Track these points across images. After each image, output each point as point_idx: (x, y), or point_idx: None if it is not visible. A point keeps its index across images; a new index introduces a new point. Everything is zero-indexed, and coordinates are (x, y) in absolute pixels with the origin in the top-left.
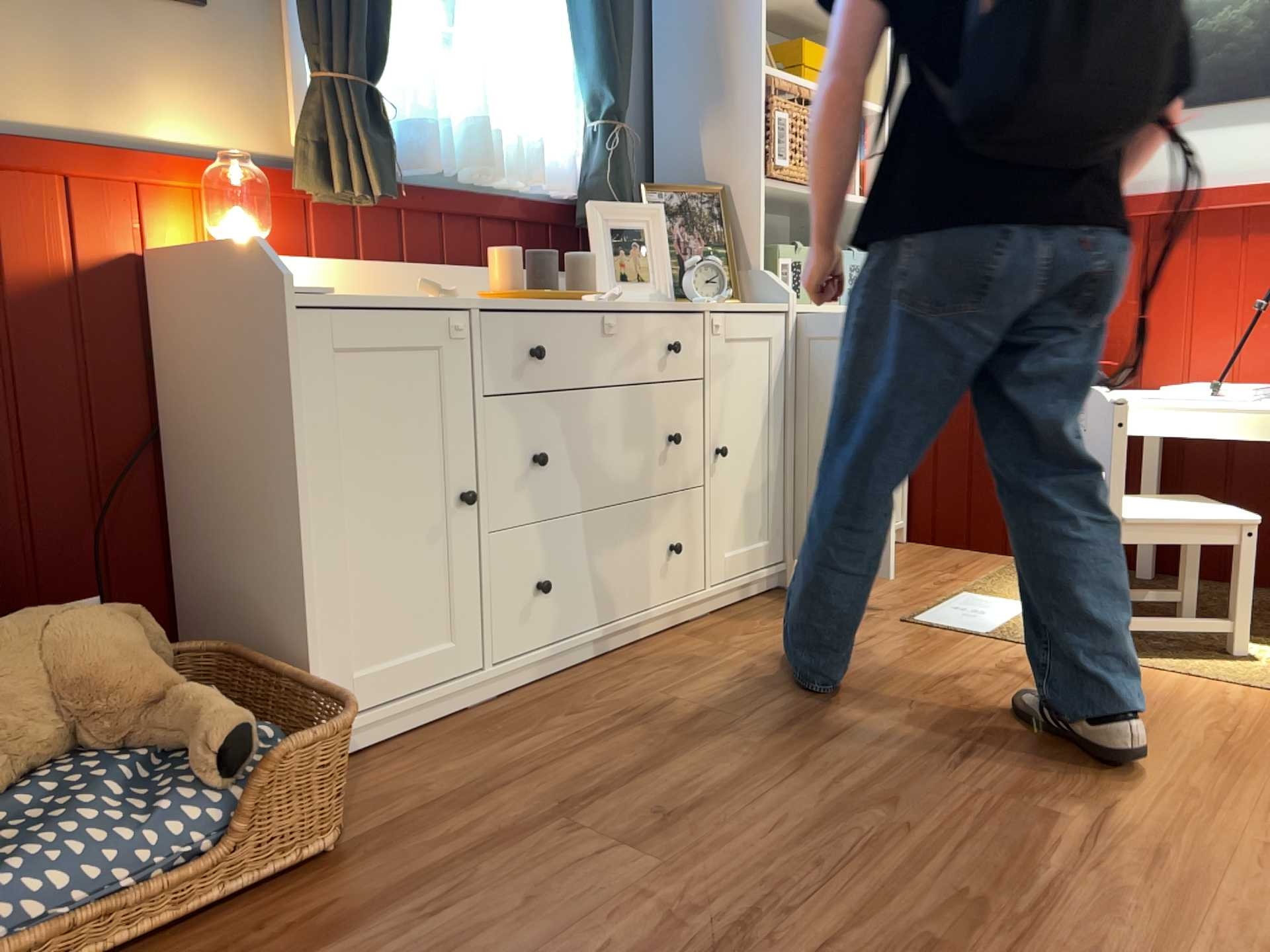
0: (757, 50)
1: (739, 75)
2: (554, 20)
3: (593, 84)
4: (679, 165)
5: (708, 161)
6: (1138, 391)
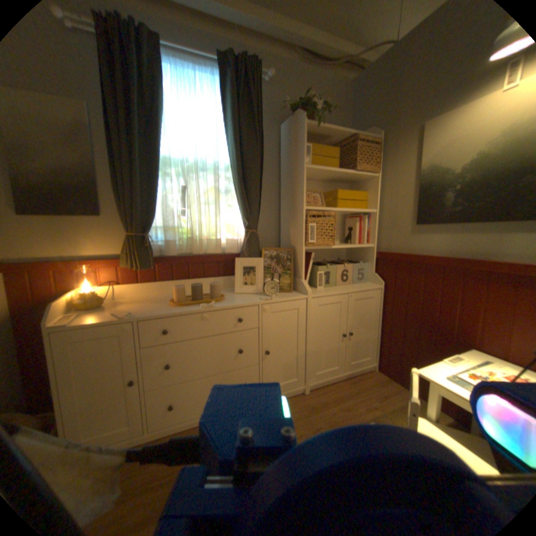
0: (302, 201)
1: (298, 209)
2: (232, 197)
3: (242, 217)
4: (285, 237)
5: (291, 238)
6: (479, 353)
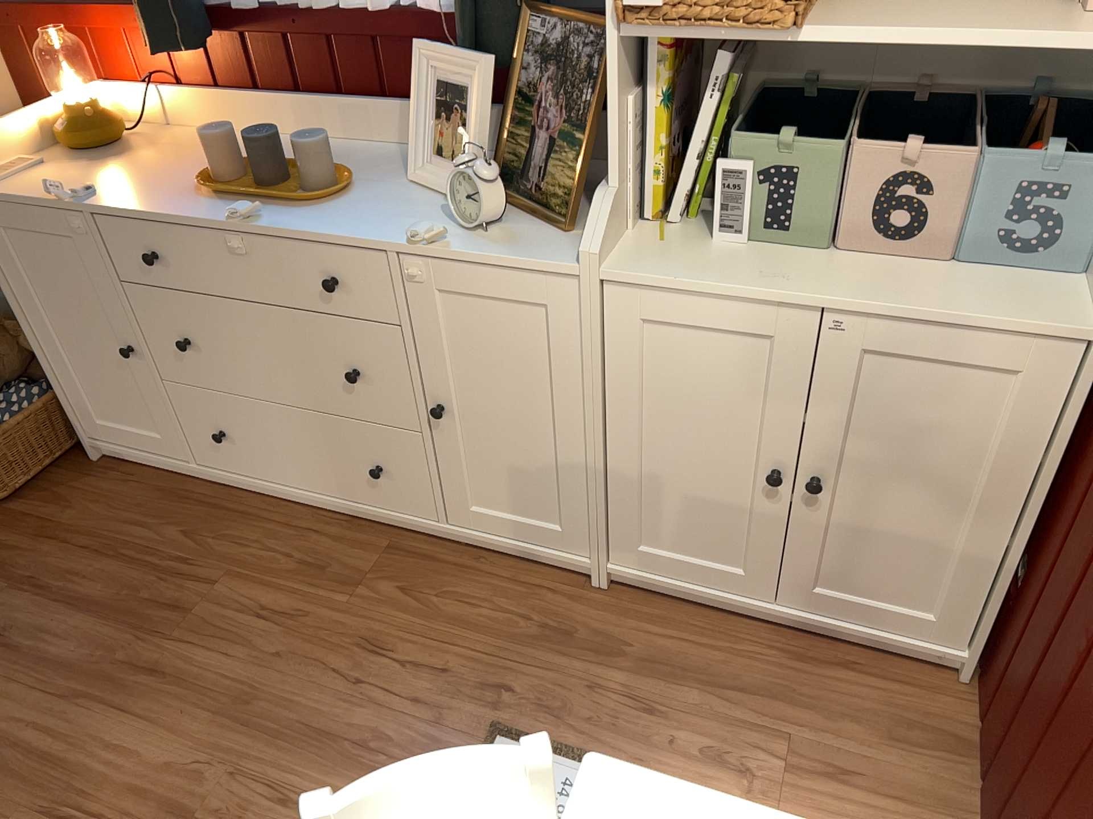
0: None
1: None
2: None
3: None
4: None
5: None
6: None
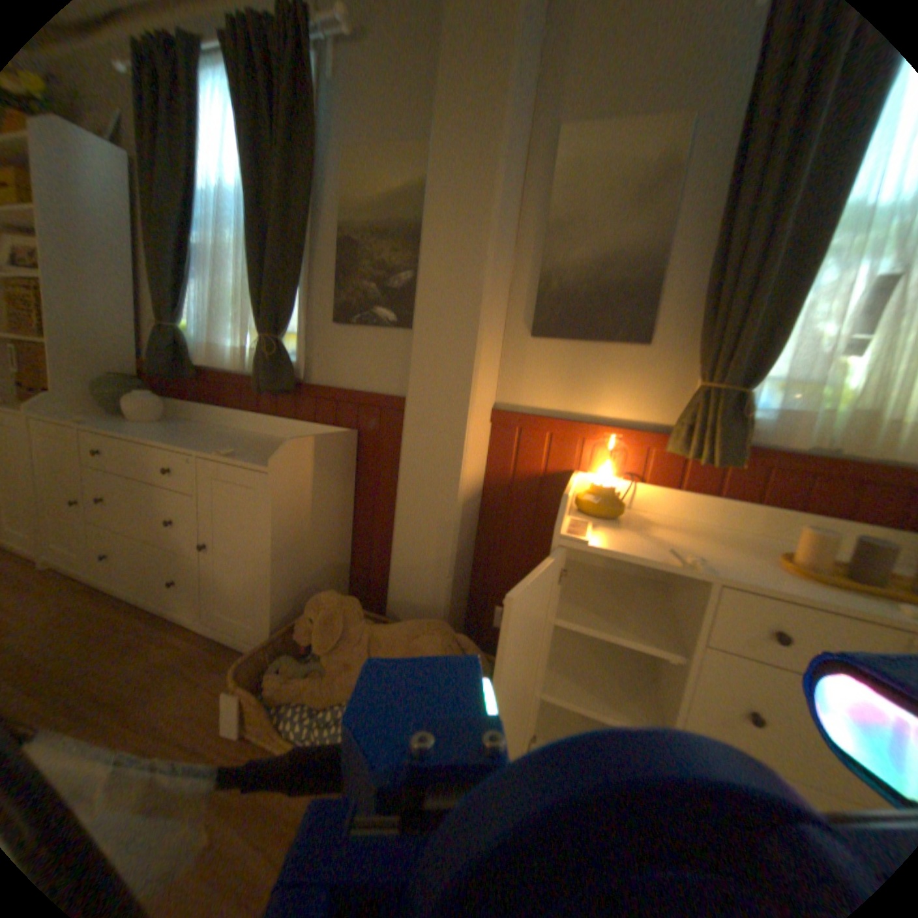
0: None
1: None
2: None
3: None
4: None
5: None
6: None
